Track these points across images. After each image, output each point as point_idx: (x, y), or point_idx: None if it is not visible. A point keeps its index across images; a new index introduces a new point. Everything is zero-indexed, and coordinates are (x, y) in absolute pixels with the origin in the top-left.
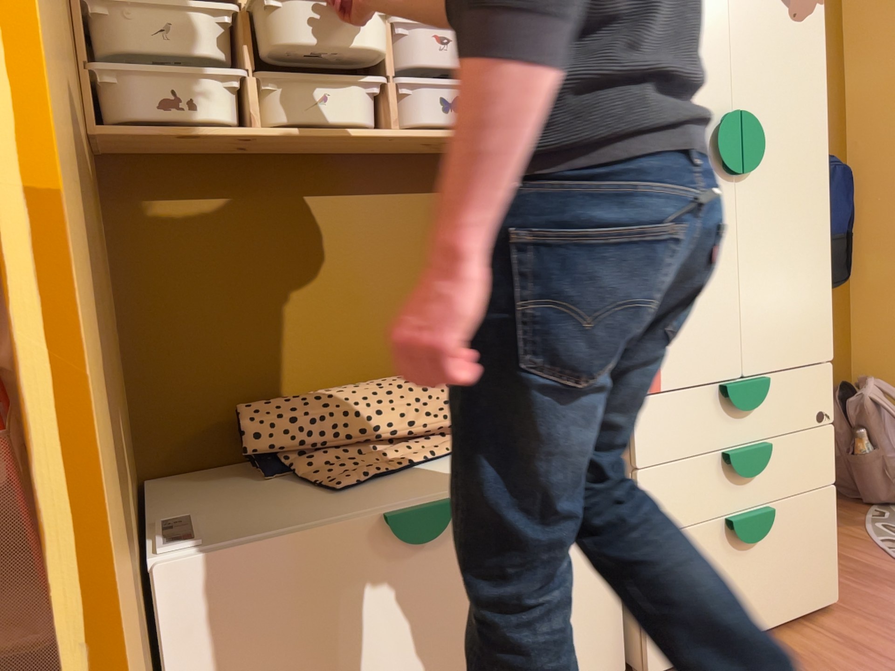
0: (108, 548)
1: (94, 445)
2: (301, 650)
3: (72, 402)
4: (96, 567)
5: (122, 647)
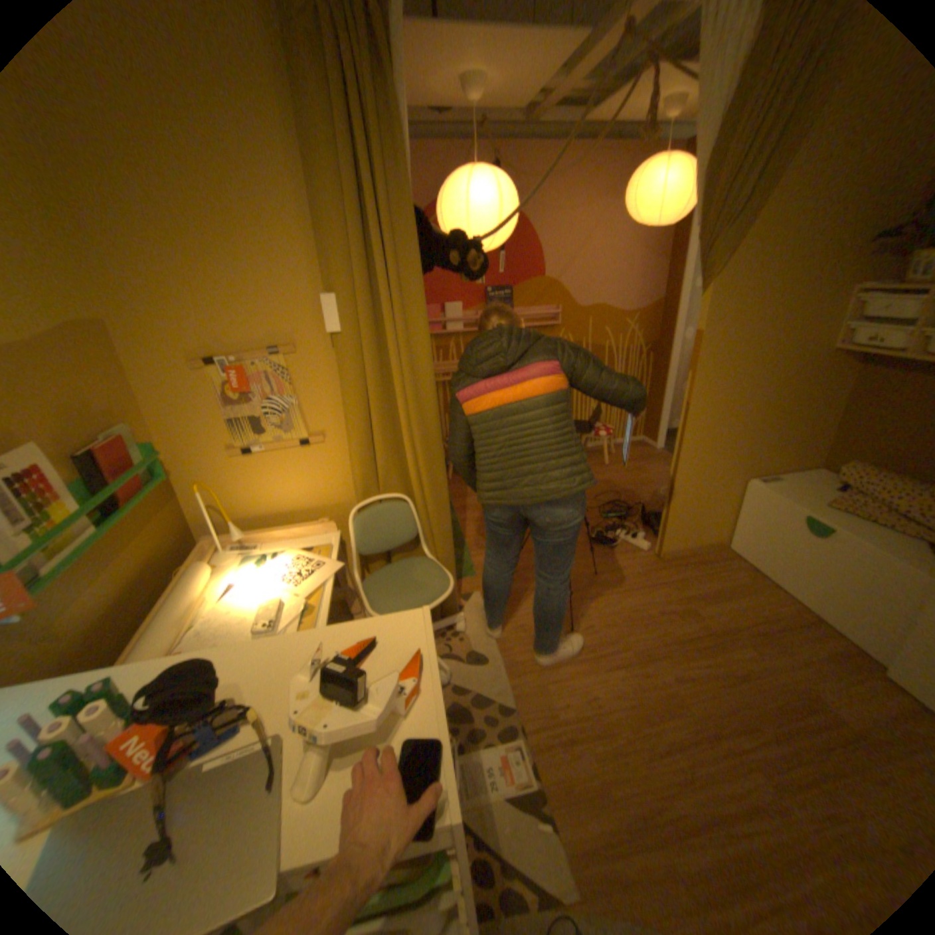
0: (687, 459)
1: (690, 442)
2: (770, 531)
3: (684, 433)
4: (679, 459)
5: (684, 475)
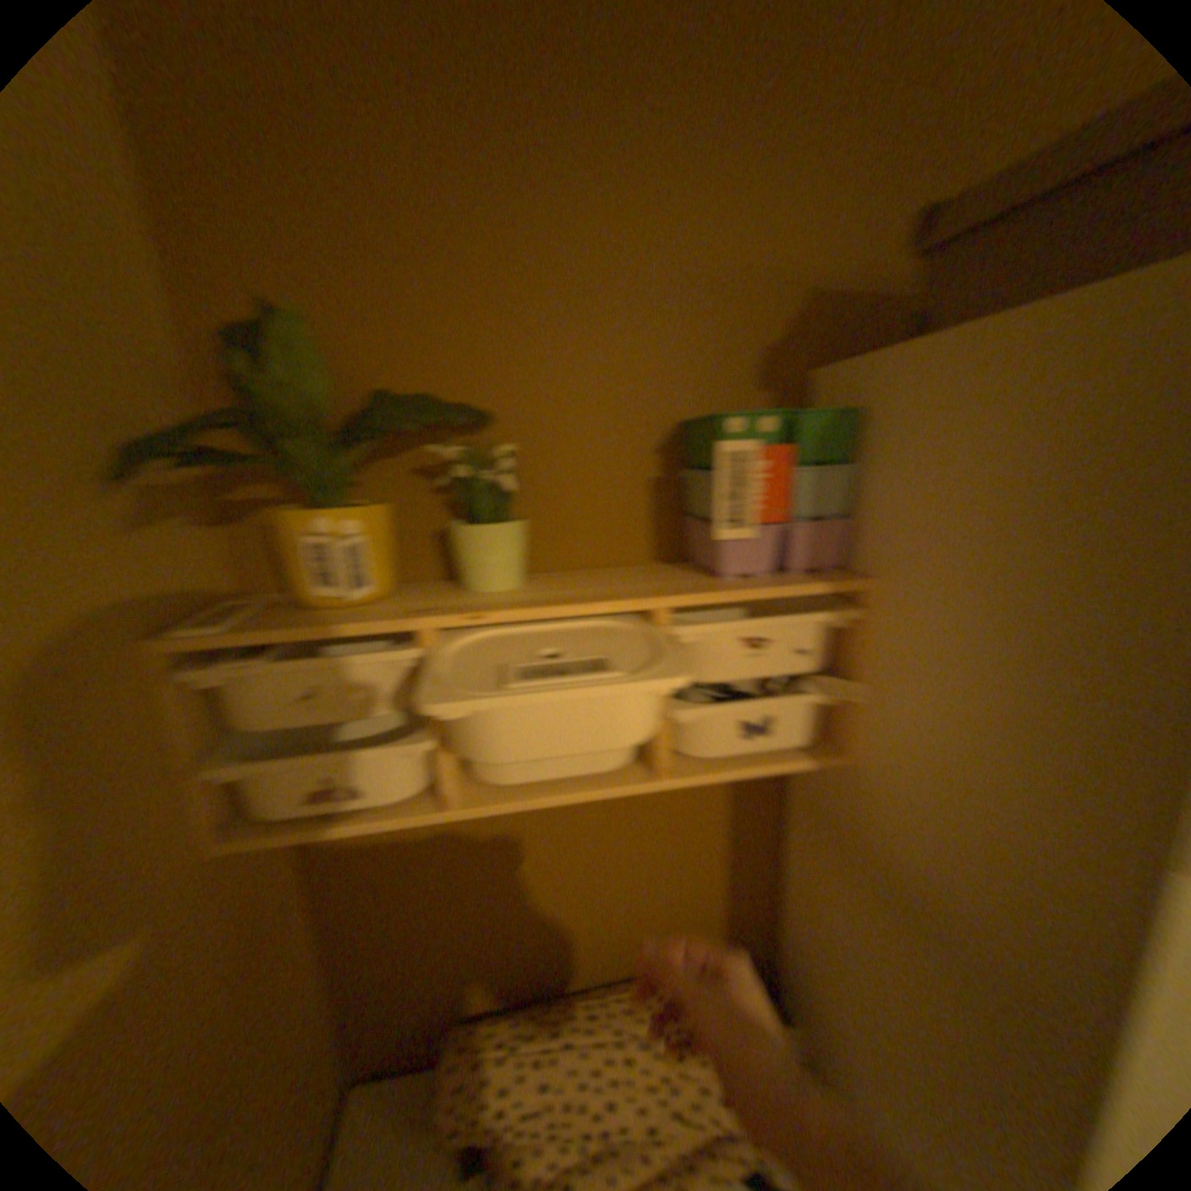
0: None
1: None
2: None
3: None
4: None
5: None
